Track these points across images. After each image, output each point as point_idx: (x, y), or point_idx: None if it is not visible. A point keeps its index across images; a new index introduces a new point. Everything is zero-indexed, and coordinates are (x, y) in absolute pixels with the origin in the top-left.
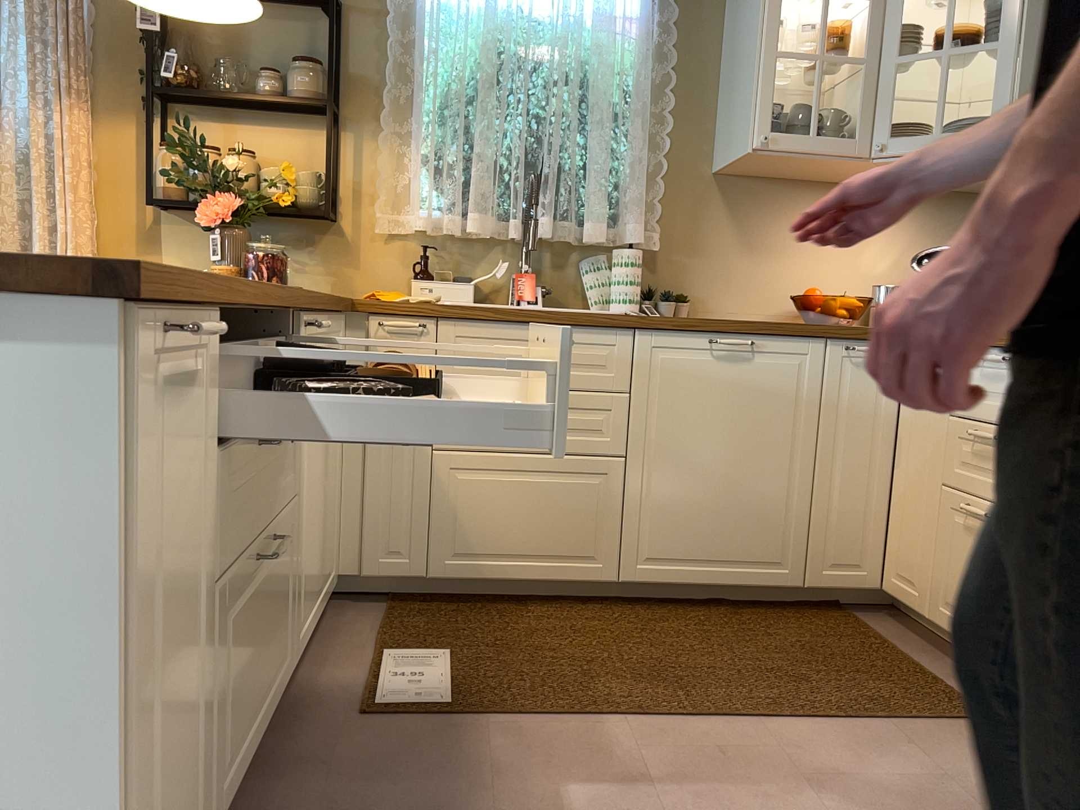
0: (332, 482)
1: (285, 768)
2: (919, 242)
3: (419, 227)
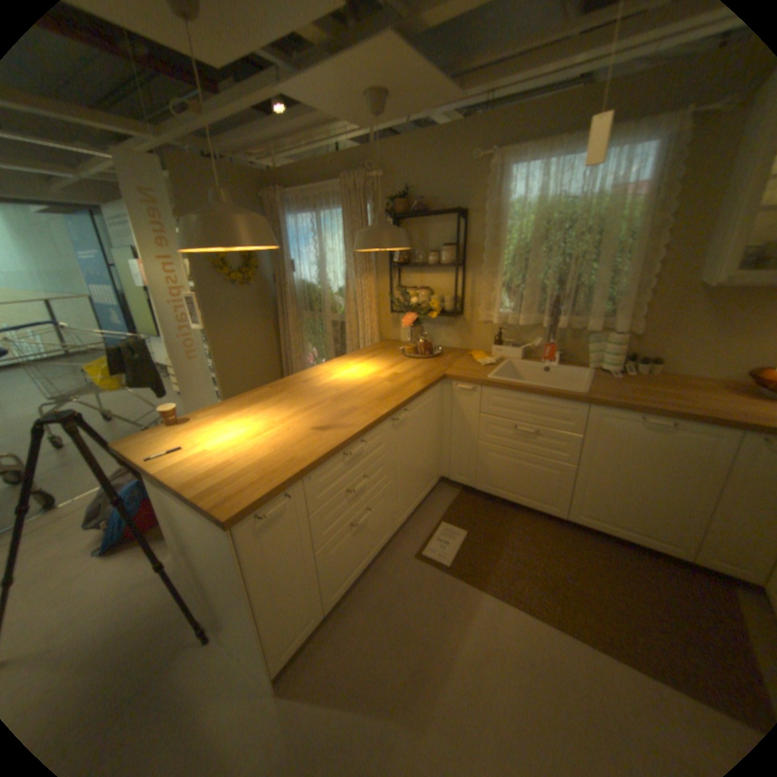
0: (430, 451)
1: (379, 574)
2: None
3: (494, 322)
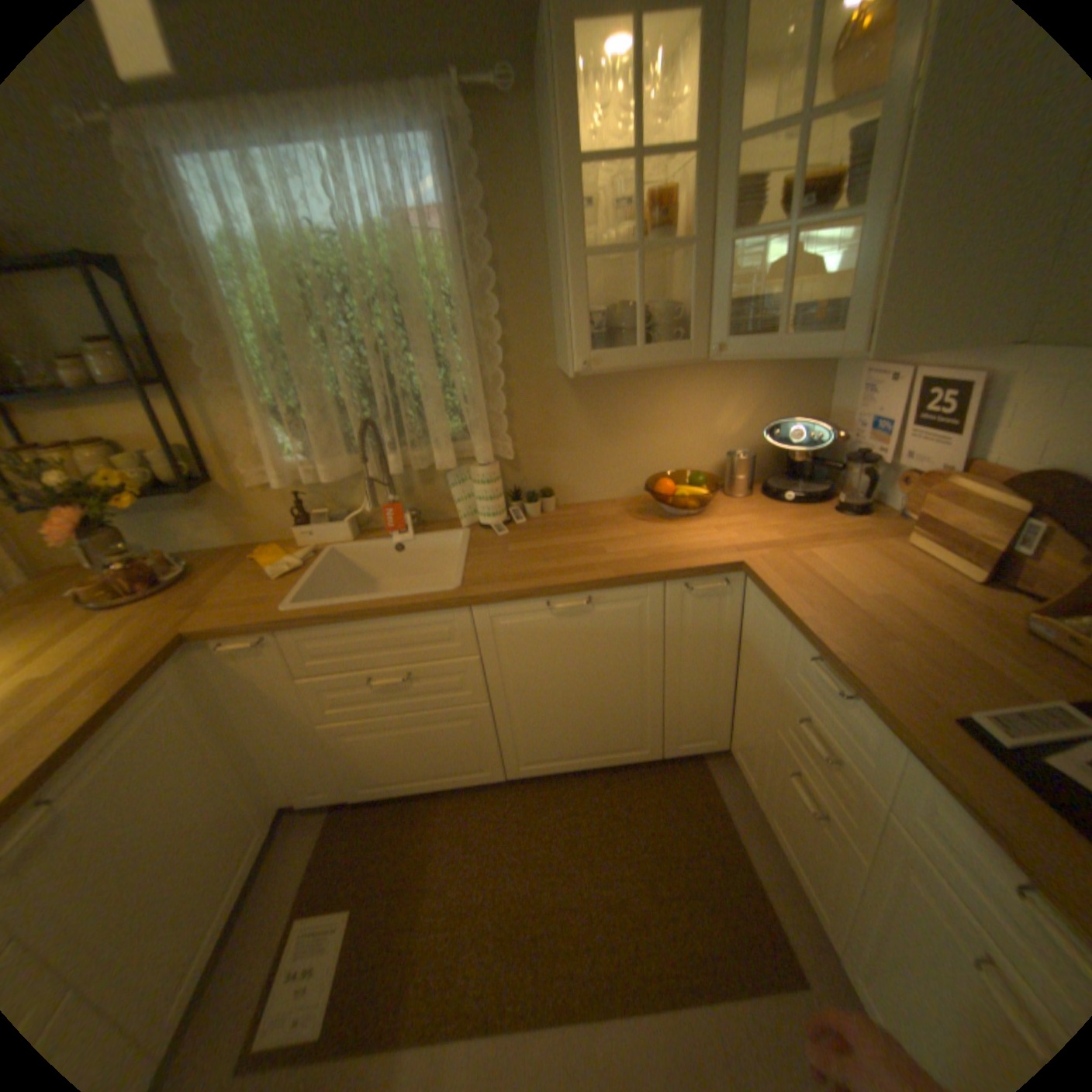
0: (215, 799)
1: None
2: (773, 398)
3: (276, 487)
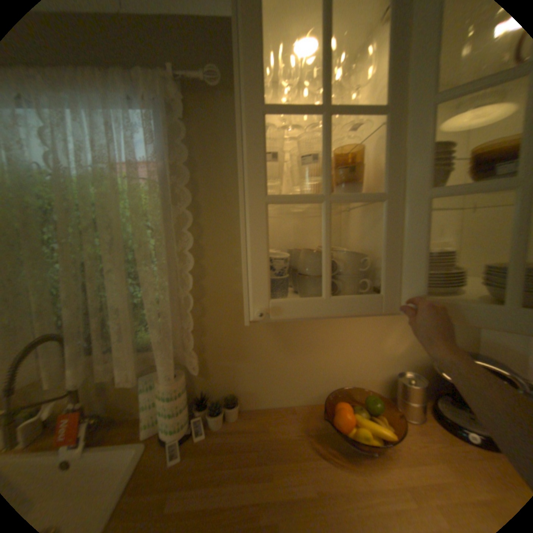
0: None
1: None
2: None
3: None
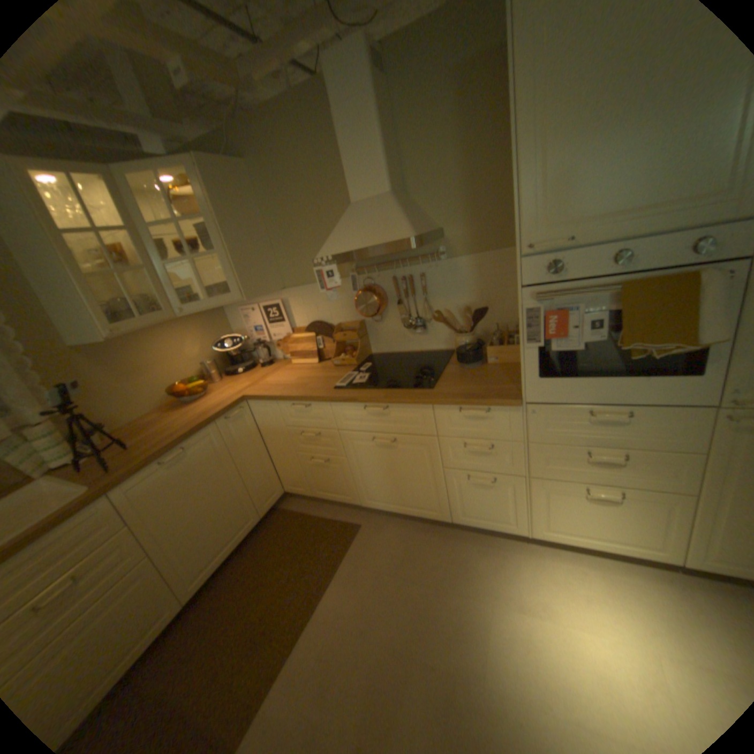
0: None
1: None
2: (205, 333)
3: None
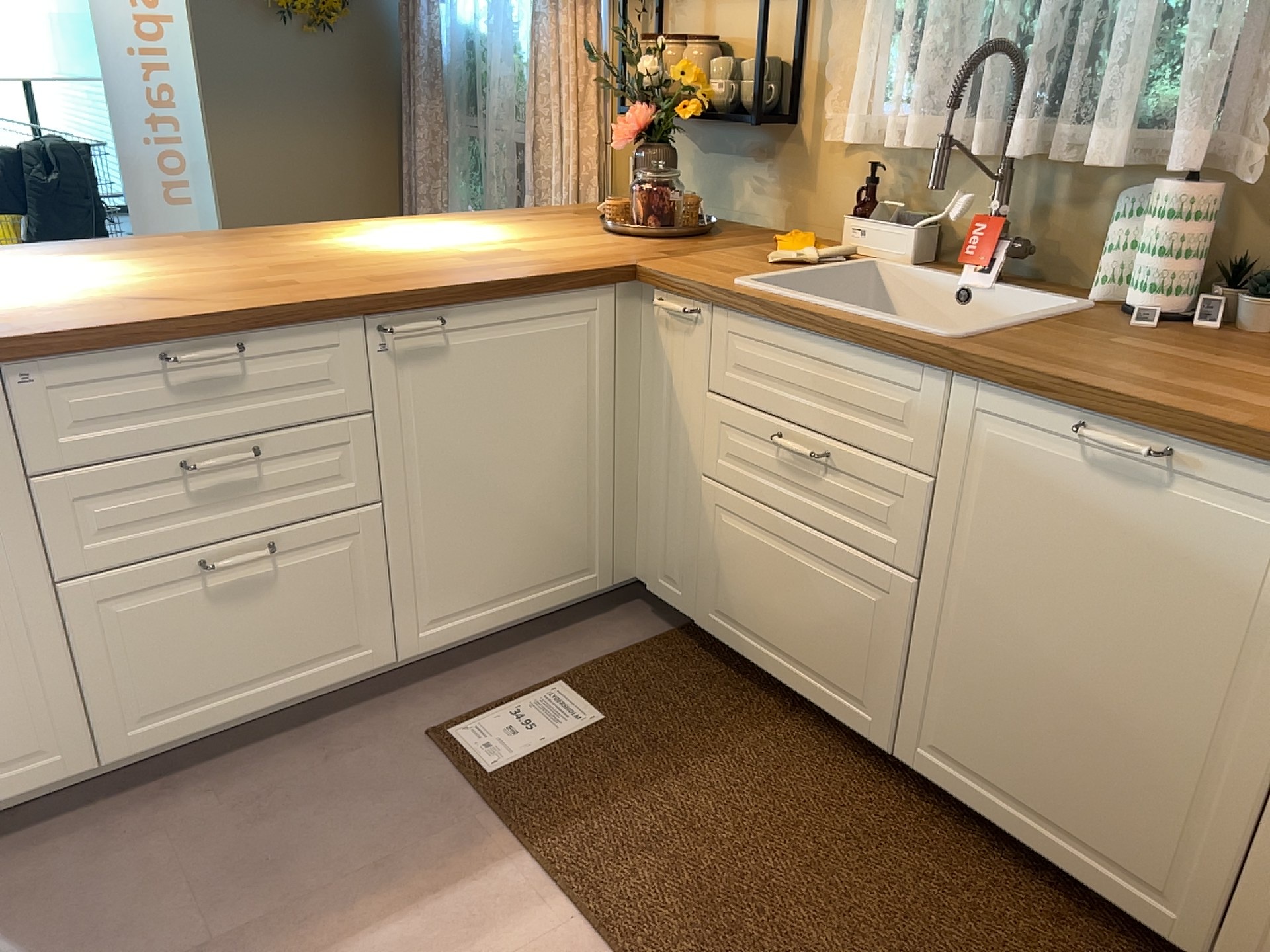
0: (573, 482)
1: (317, 740)
2: None
3: (846, 142)
